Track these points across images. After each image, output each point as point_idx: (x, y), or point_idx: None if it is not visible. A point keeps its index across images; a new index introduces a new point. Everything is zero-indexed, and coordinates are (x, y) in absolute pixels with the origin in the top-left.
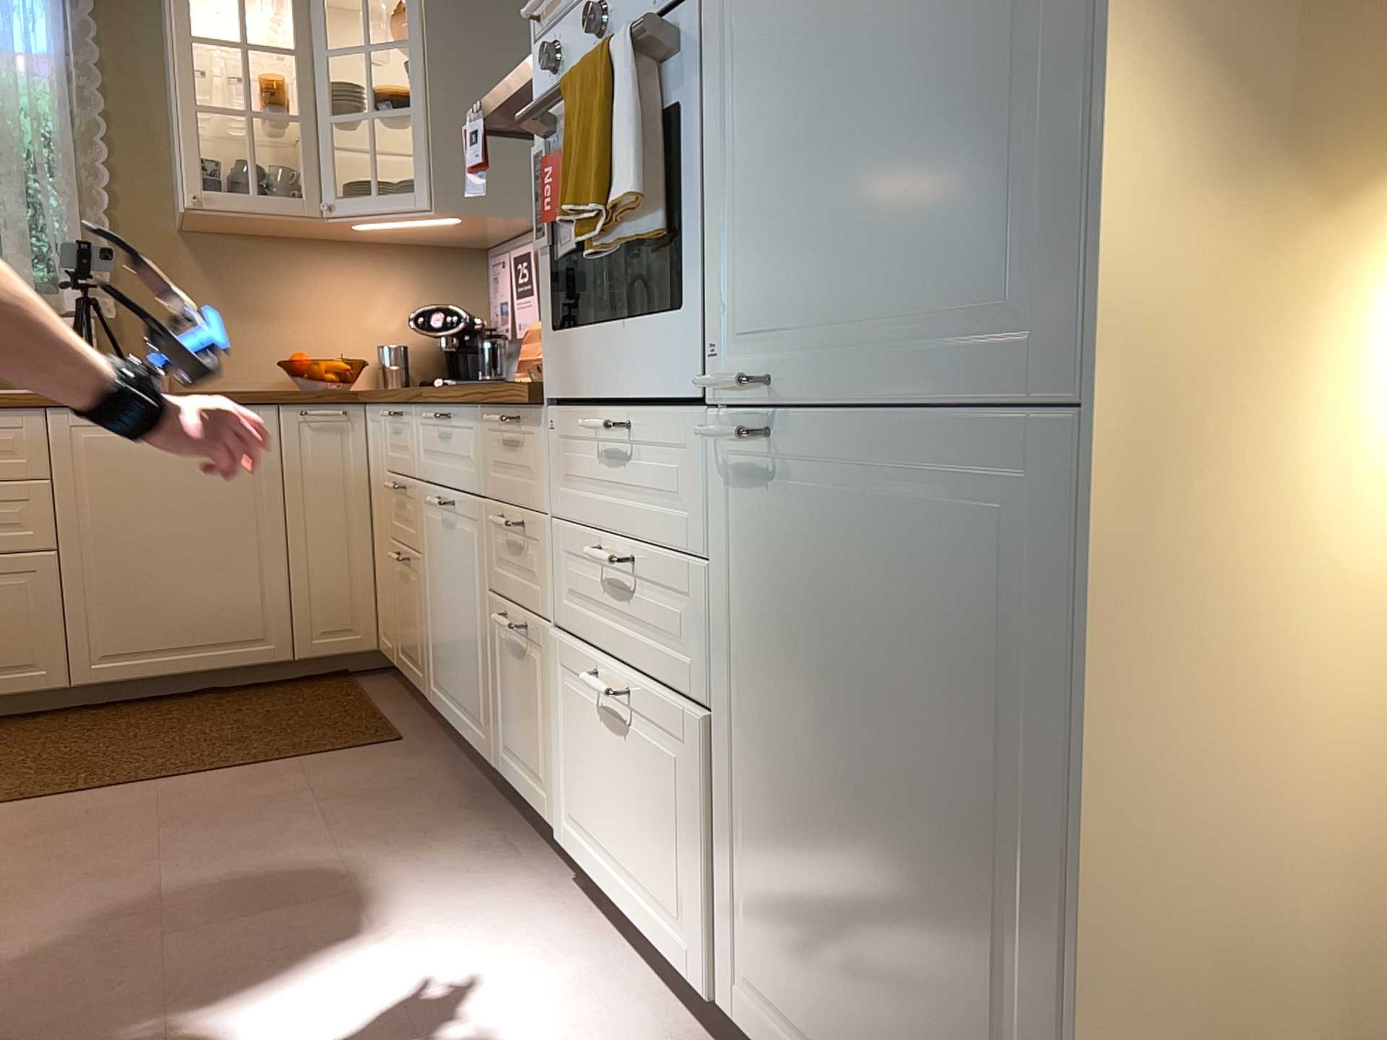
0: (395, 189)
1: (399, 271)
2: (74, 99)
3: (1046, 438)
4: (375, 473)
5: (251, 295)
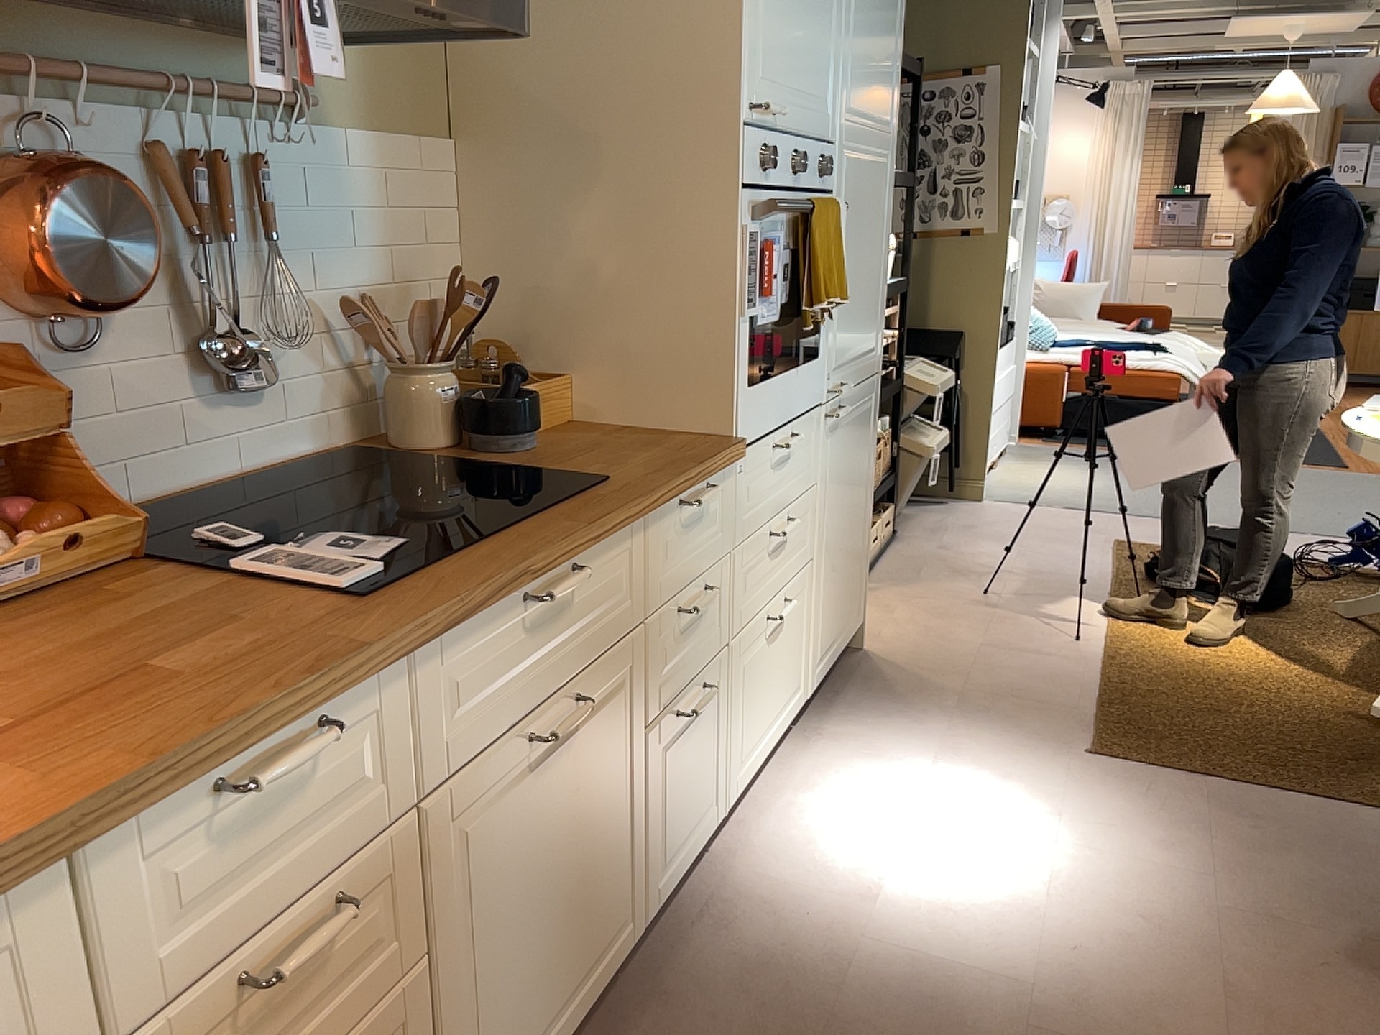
0: None
1: None
2: None
3: (875, 381)
4: None
5: None
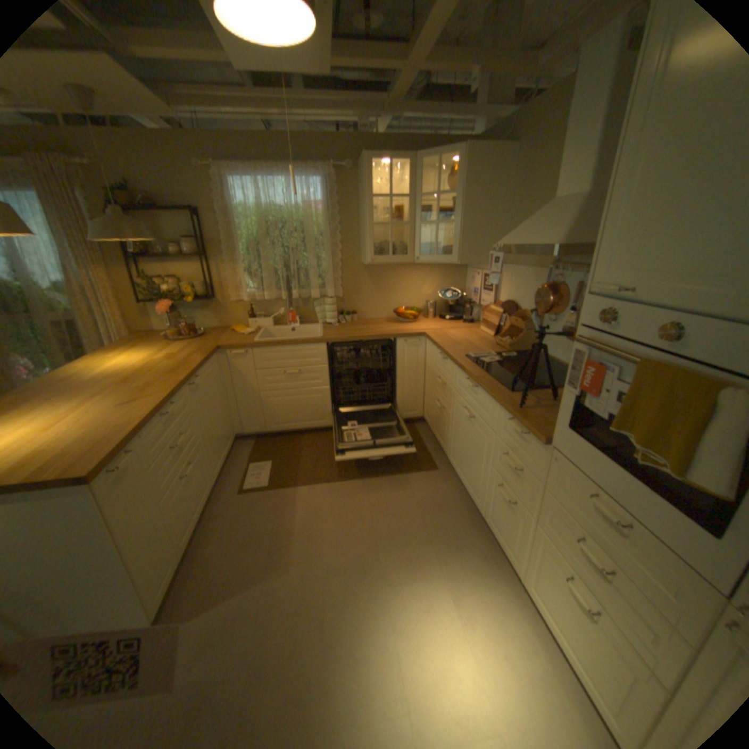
0: (439, 245)
1: (434, 272)
2: (329, 217)
3: None
4: (427, 363)
5: (383, 284)
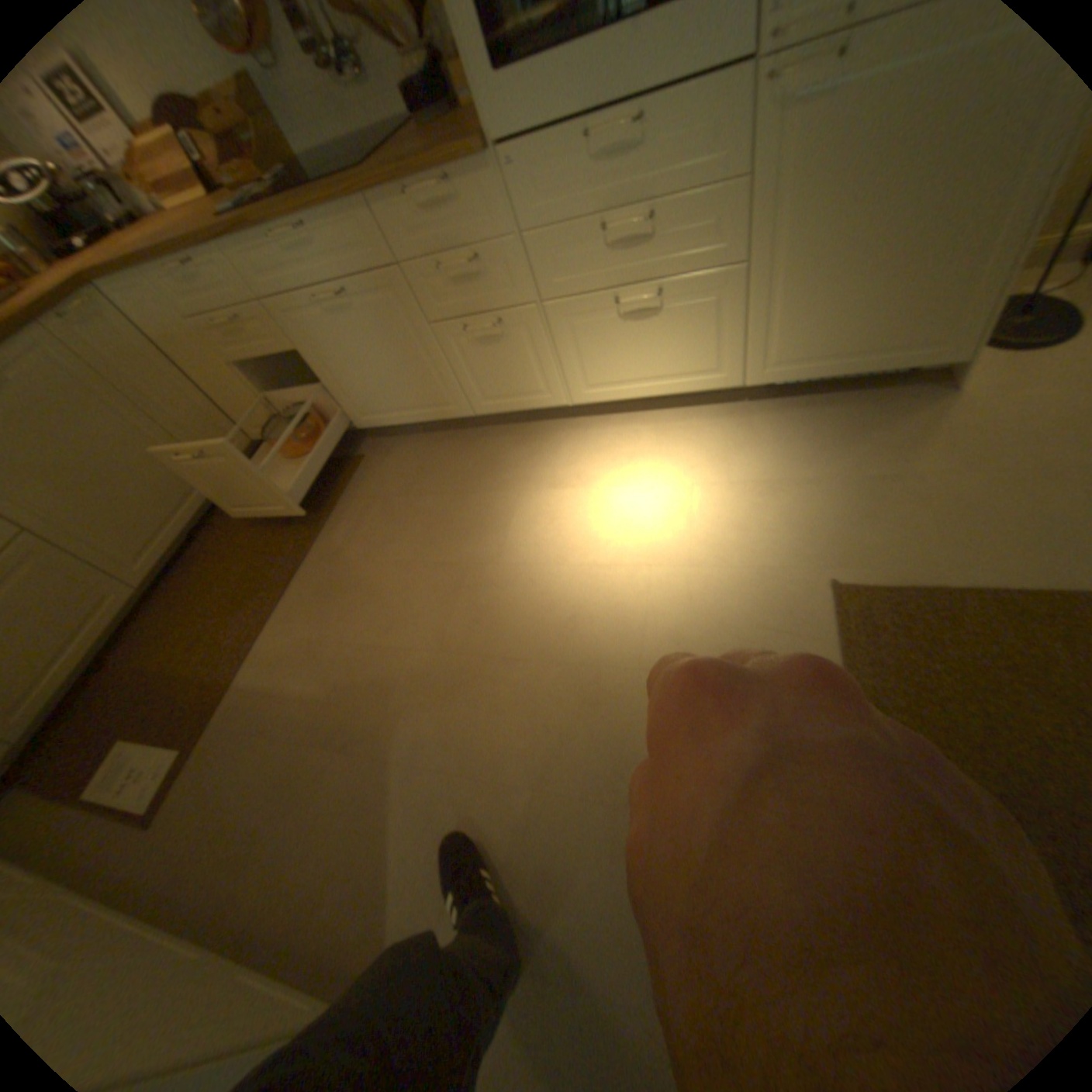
0: None
1: None
2: None
3: None
4: (159, 332)
5: None
